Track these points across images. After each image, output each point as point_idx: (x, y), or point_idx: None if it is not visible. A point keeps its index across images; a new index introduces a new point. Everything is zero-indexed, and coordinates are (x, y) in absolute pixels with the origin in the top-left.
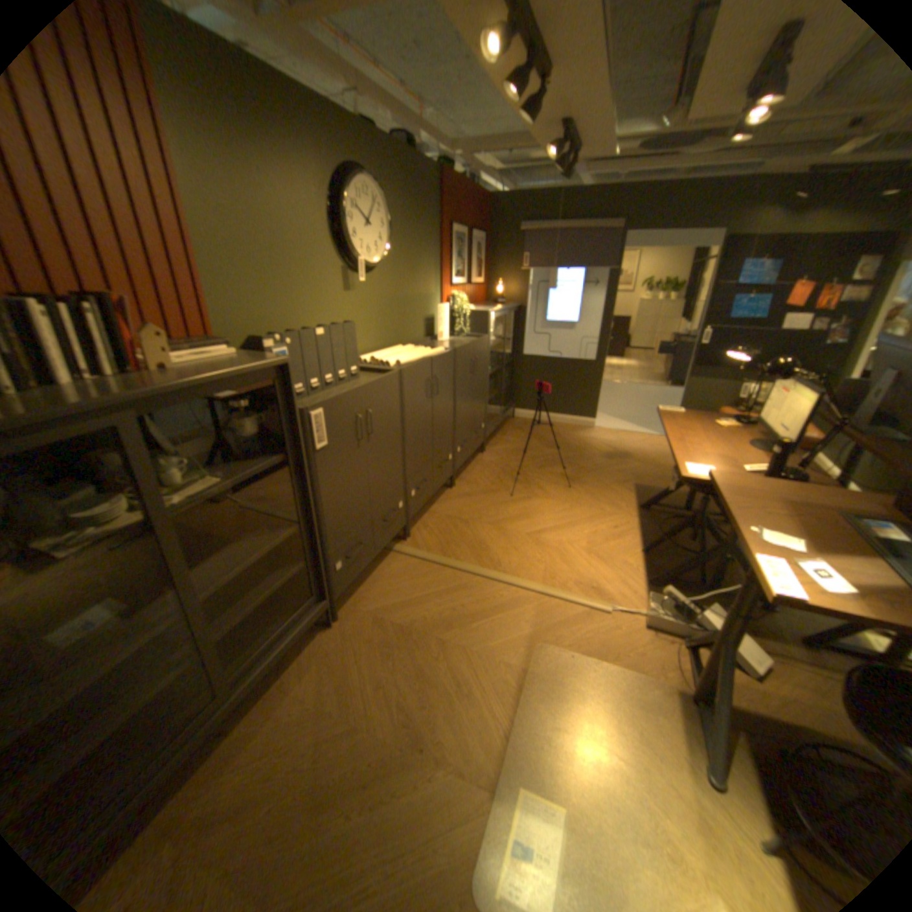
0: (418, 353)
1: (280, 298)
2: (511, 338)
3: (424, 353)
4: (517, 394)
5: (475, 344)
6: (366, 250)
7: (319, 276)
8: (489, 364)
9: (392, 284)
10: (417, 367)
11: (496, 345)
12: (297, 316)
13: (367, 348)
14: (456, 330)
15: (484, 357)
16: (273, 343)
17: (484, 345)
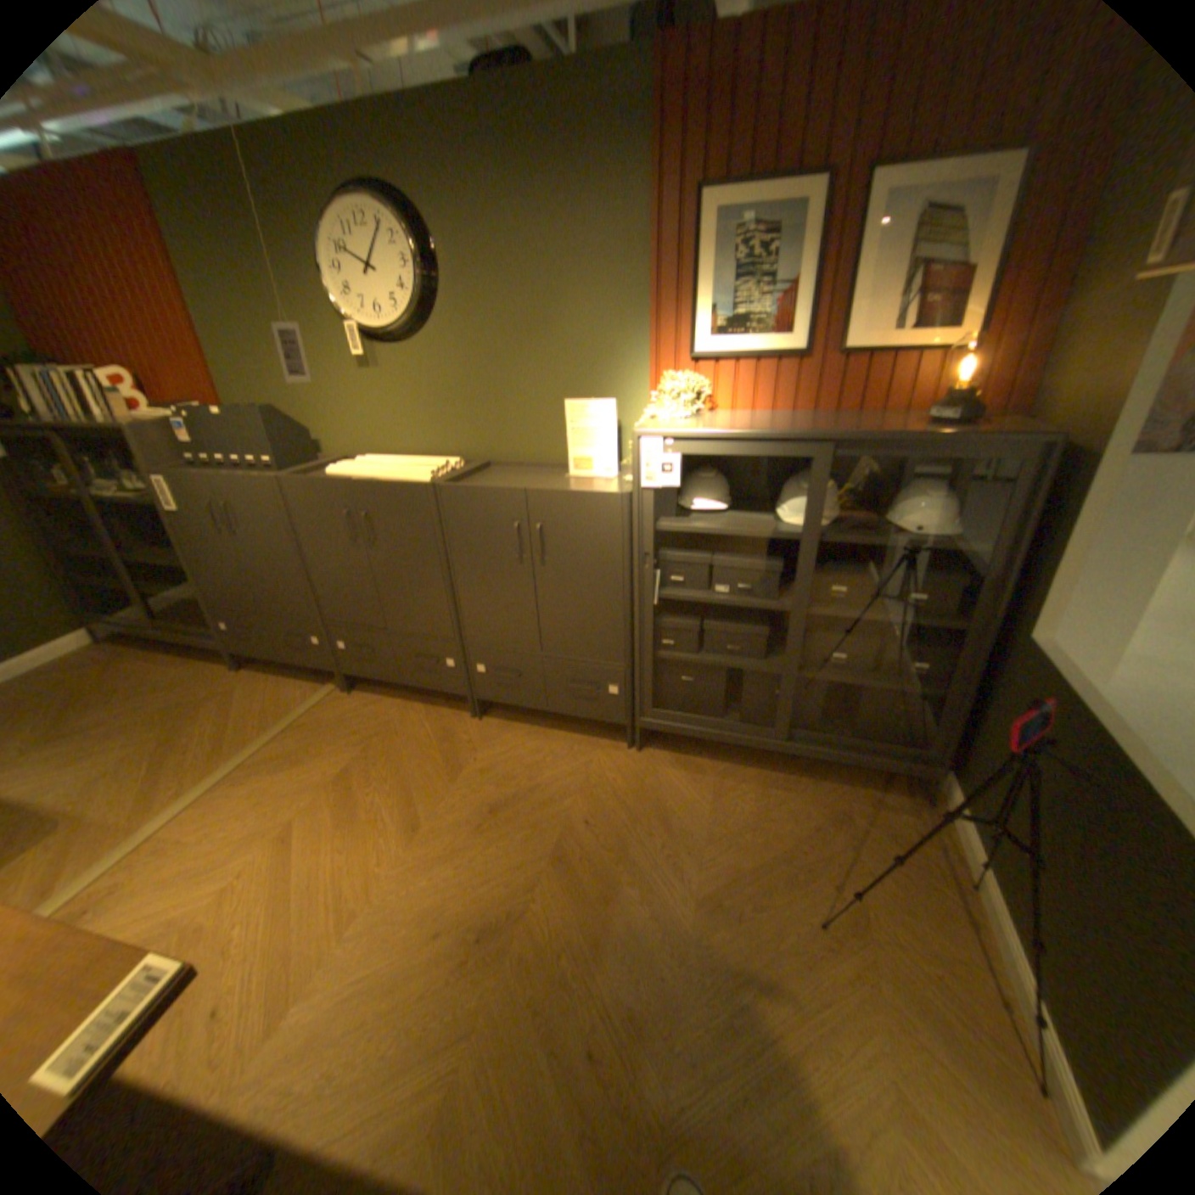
0: (389, 470)
1: (274, 374)
2: (1009, 560)
3: (380, 473)
4: (977, 756)
5: (532, 495)
6: (372, 310)
7: (318, 350)
8: (649, 566)
9: (462, 358)
10: (312, 482)
11: (753, 538)
12: (296, 394)
13: (410, 449)
14: (626, 462)
15: (599, 538)
16: (171, 413)
17: (598, 512)
